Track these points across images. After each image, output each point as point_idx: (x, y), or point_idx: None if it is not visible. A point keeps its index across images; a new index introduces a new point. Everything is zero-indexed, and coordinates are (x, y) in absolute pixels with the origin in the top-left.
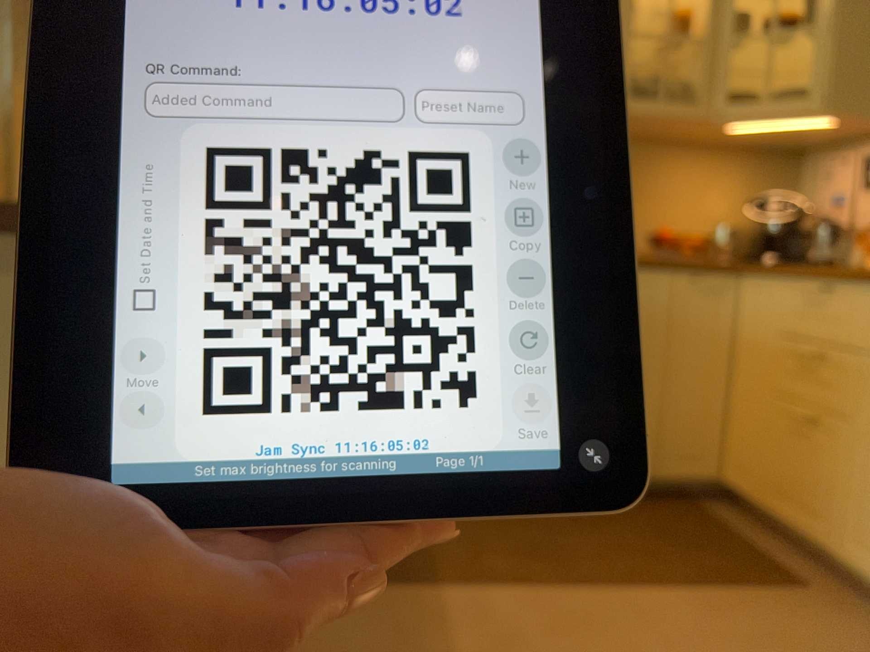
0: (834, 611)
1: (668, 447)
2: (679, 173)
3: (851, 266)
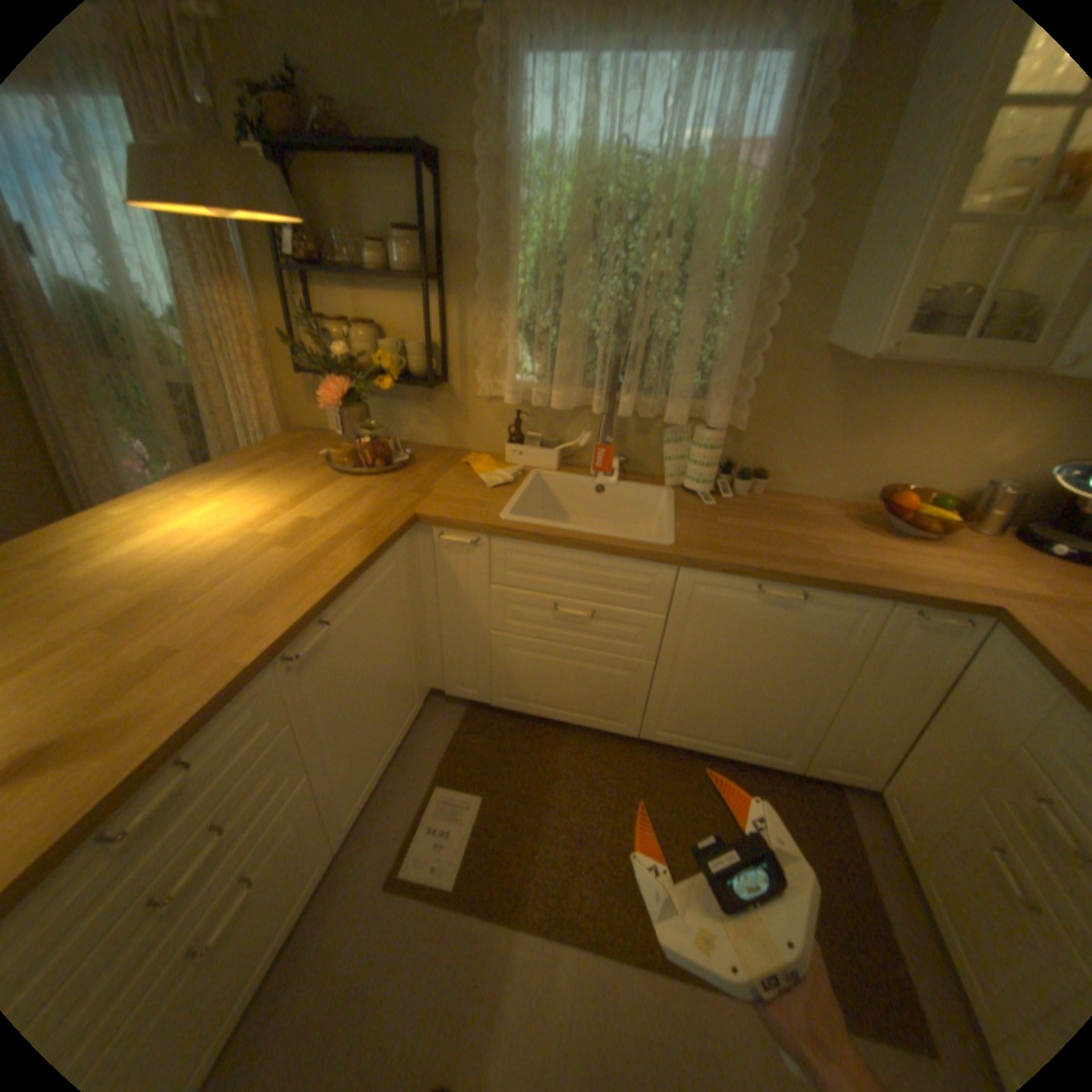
0: None
1: (825, 756)
2: (959, 404)
3: None
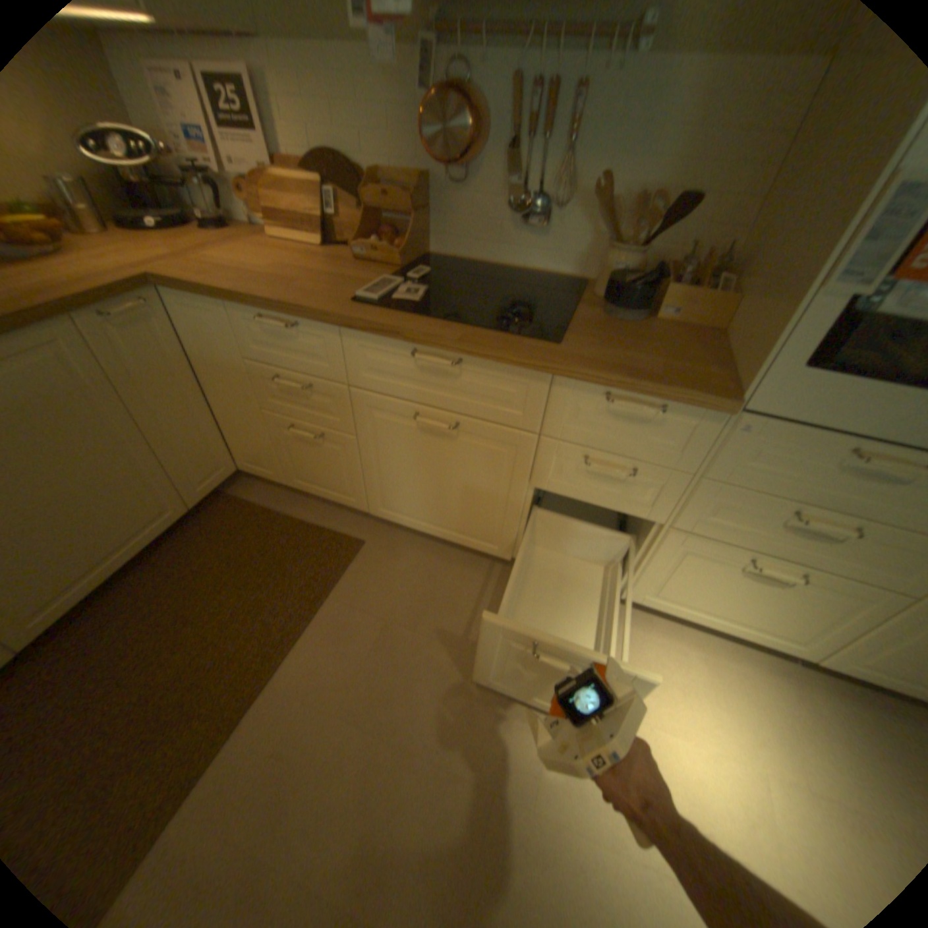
0: (385, 551)
1: (184, 482)
2: None
3: (302, 298)
